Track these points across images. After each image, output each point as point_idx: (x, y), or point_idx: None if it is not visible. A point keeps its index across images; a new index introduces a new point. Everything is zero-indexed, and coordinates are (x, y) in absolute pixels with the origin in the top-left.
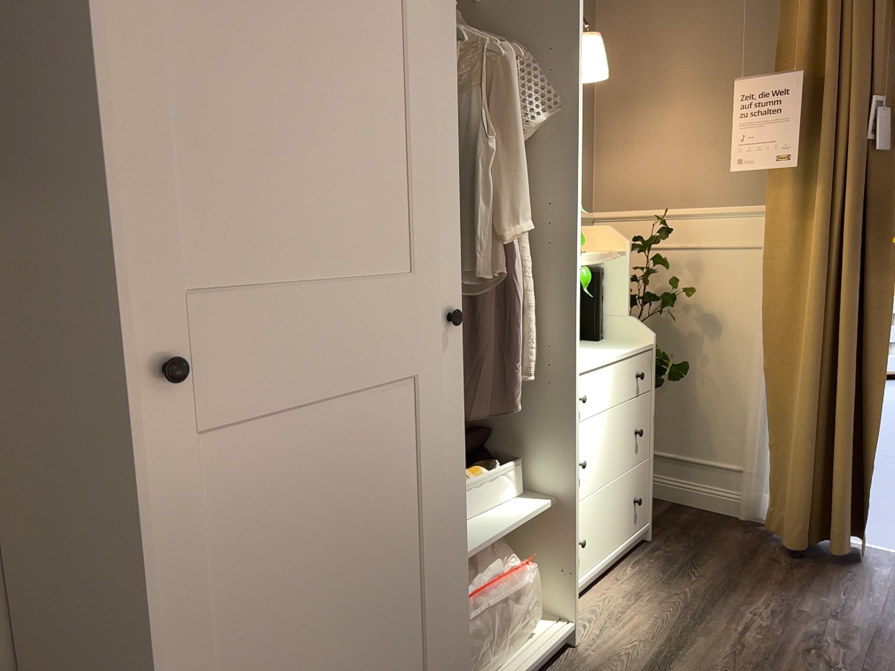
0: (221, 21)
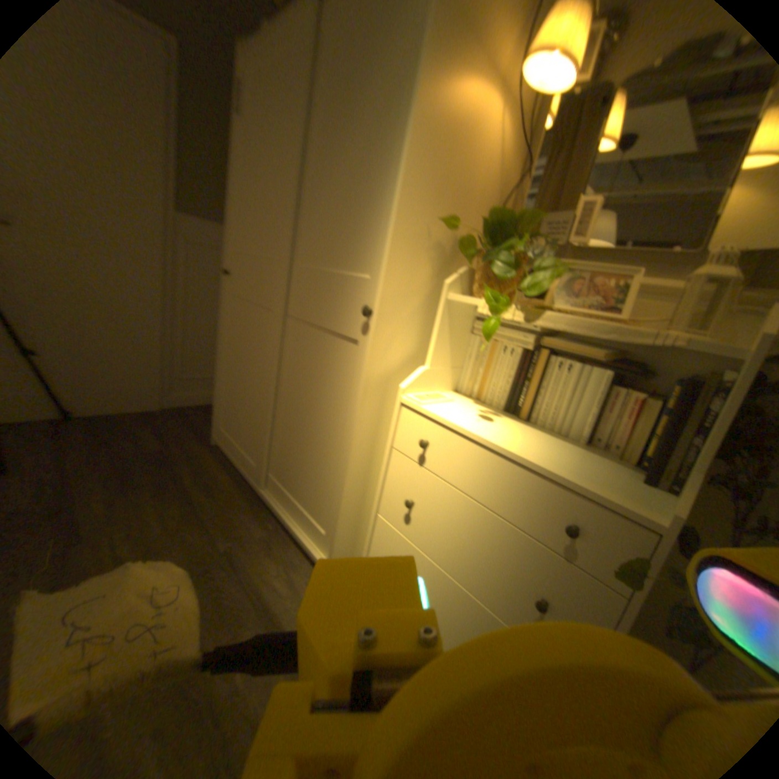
0: (249, 169)
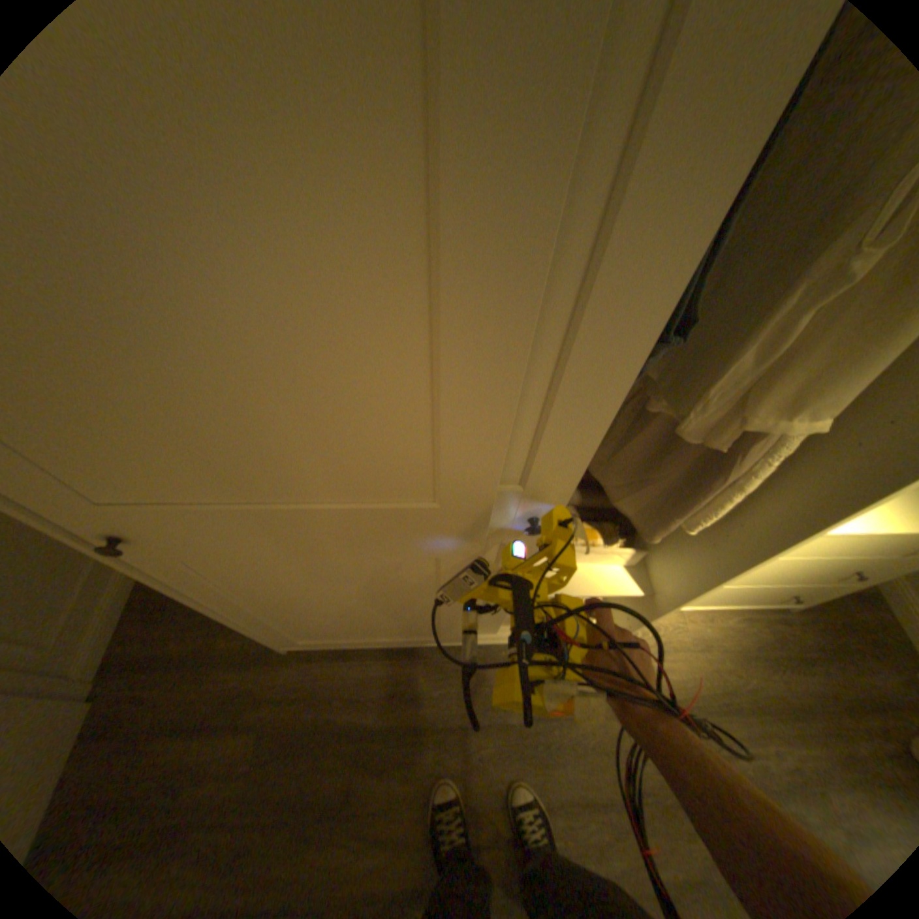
0: None
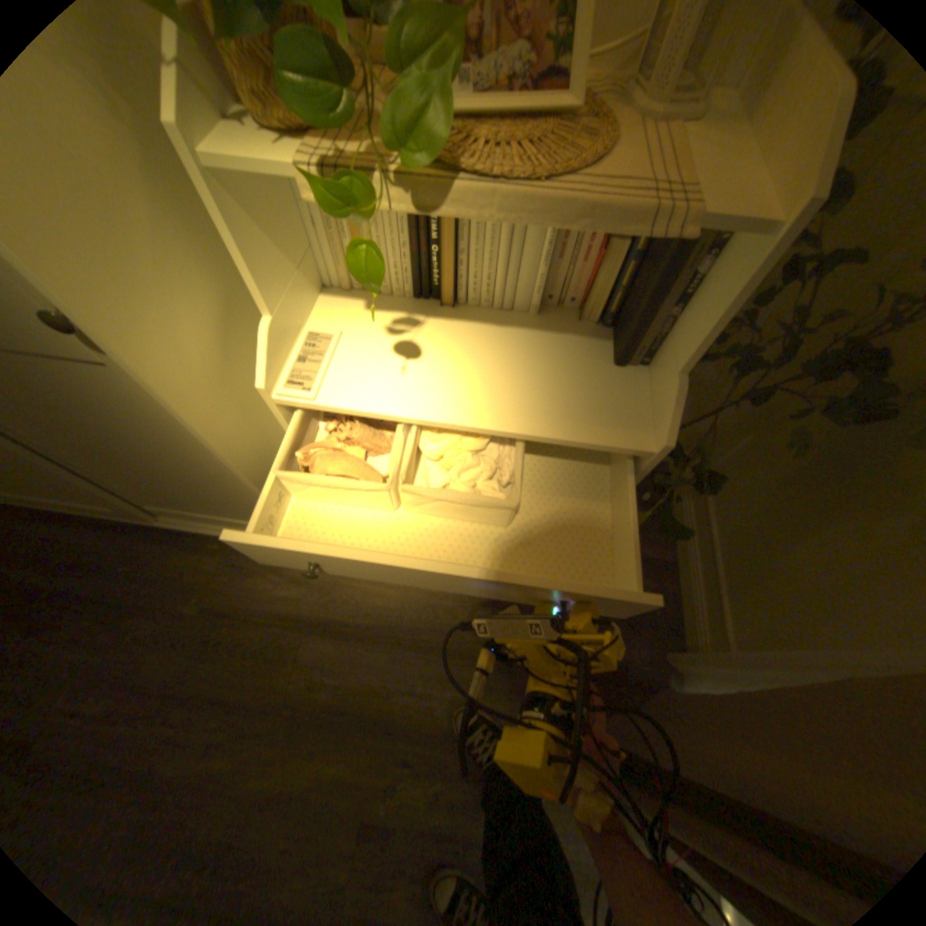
0: None
